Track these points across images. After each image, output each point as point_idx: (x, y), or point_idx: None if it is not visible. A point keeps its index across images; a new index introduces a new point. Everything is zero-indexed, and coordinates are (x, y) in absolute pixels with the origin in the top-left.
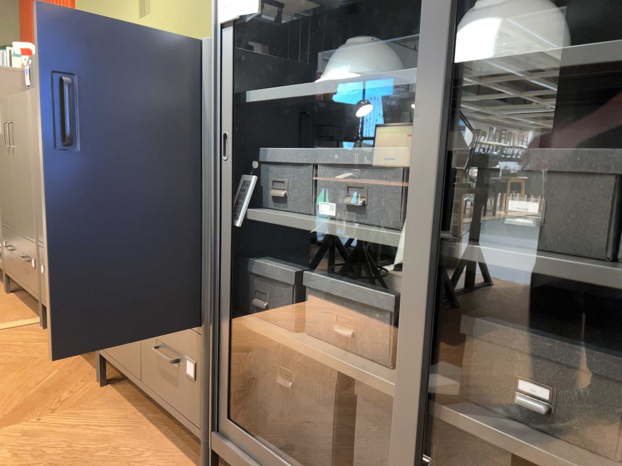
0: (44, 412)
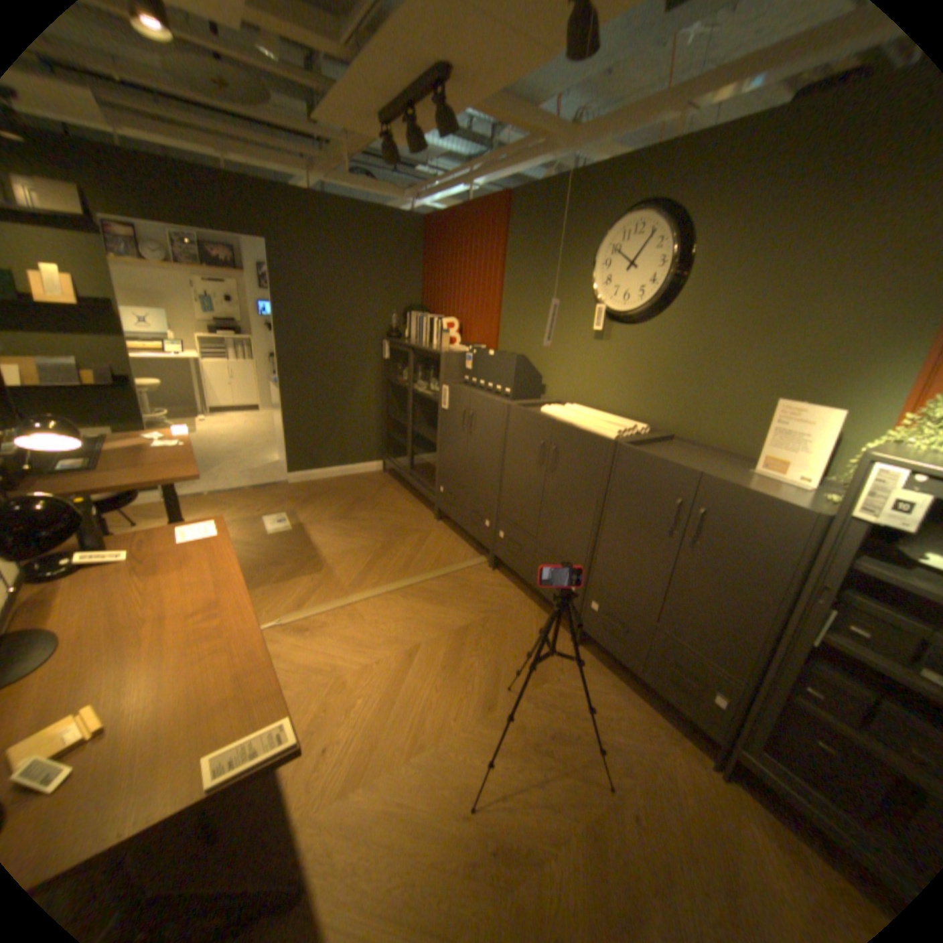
0: (556, 669)
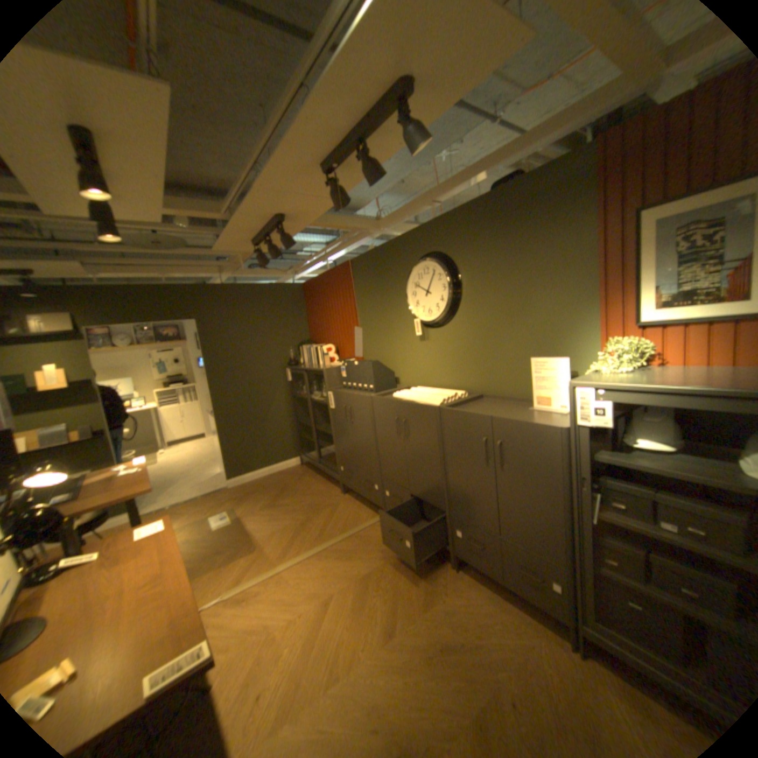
0: (441, 594)
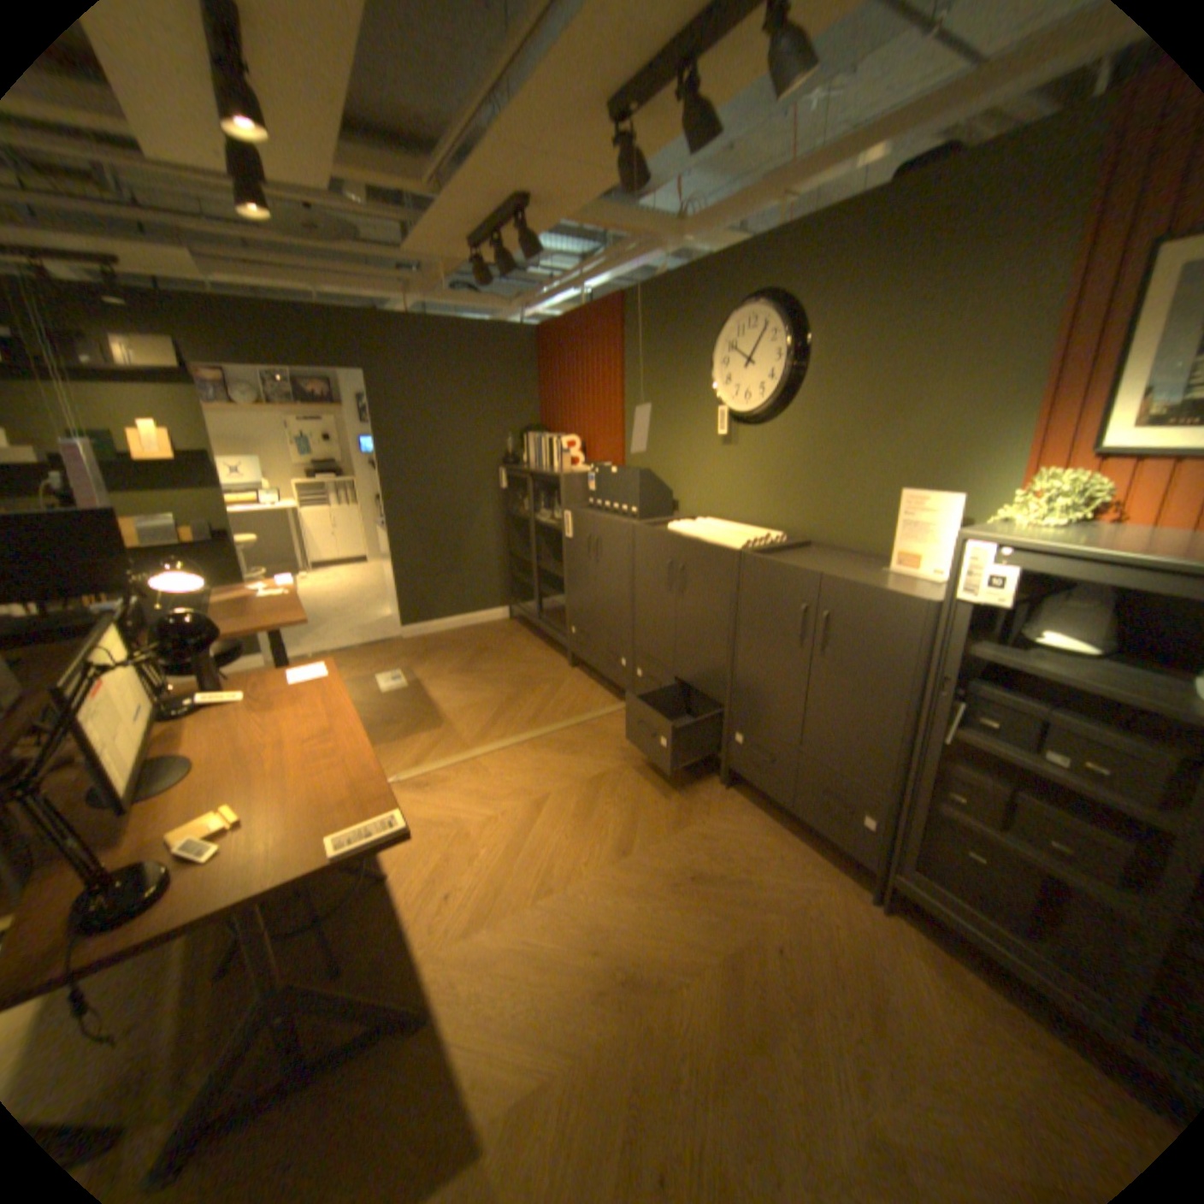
0: (700, 813)
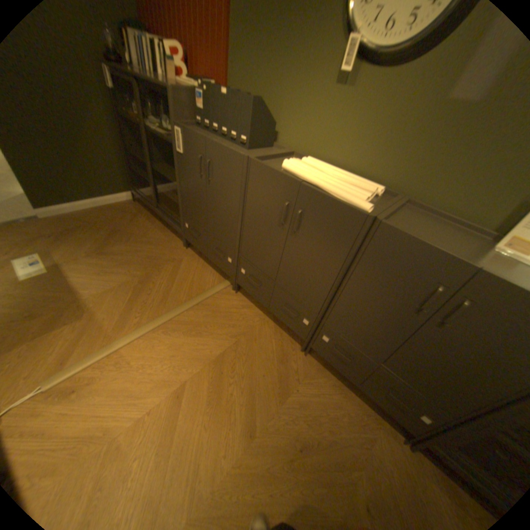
0: (293, 380)
